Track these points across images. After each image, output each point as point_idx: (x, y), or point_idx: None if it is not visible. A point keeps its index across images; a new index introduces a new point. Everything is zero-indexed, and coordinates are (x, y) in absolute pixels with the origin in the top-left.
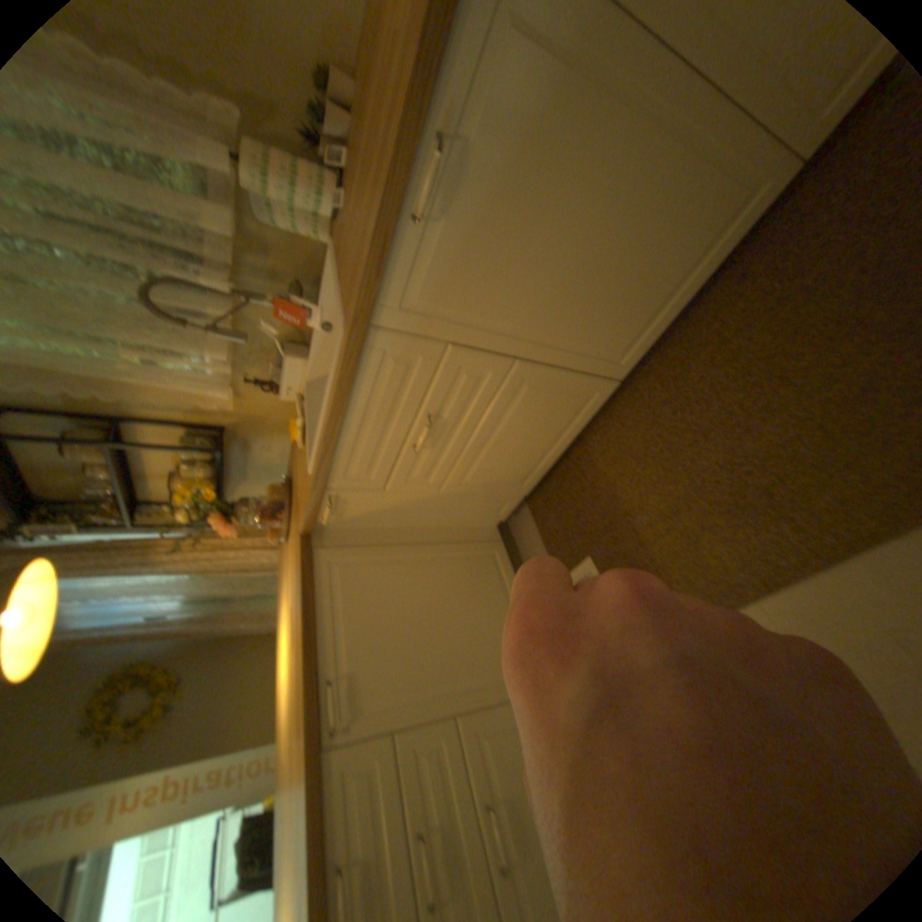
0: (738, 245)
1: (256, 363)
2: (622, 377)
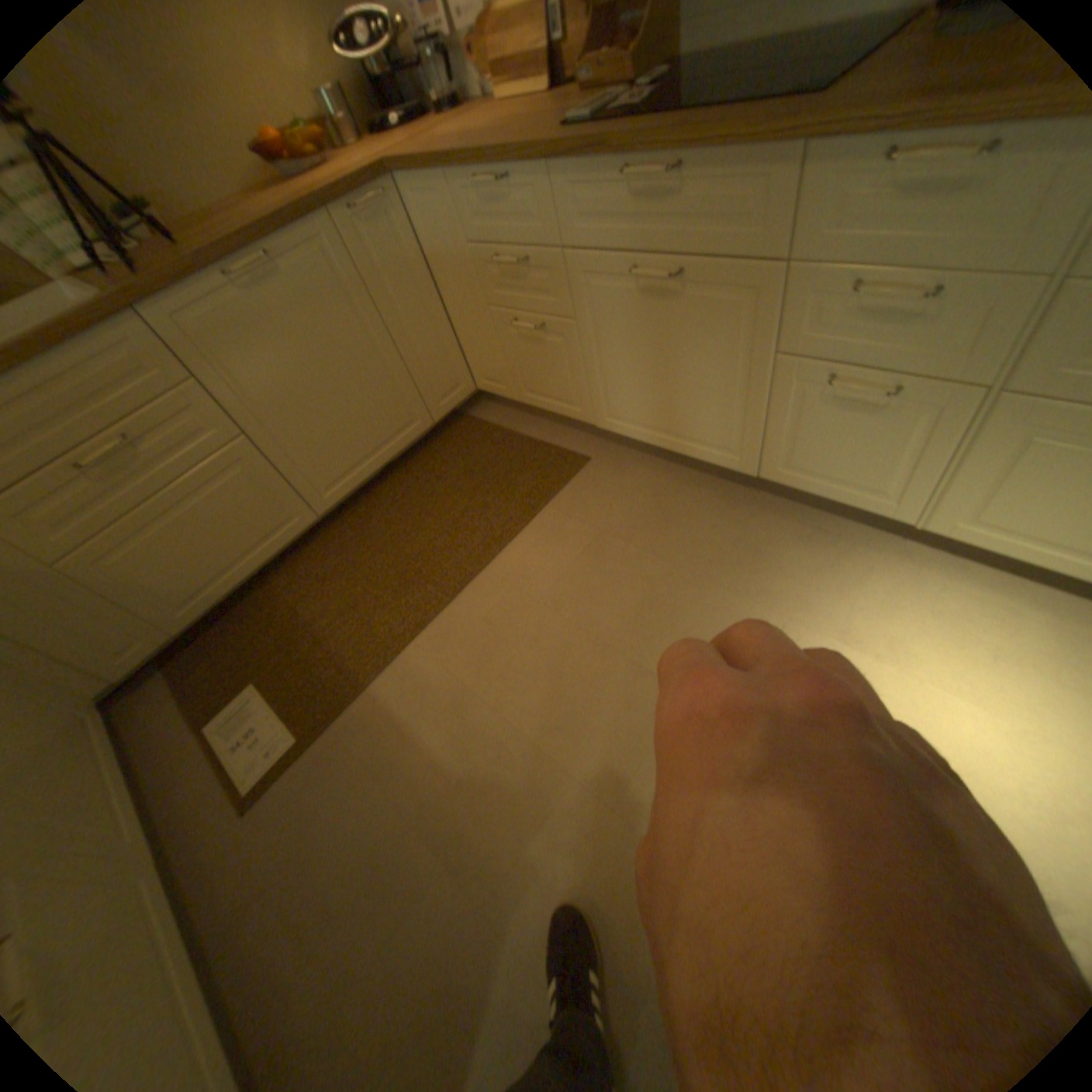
0: (403, 447)
1: None
2: (317, 515)
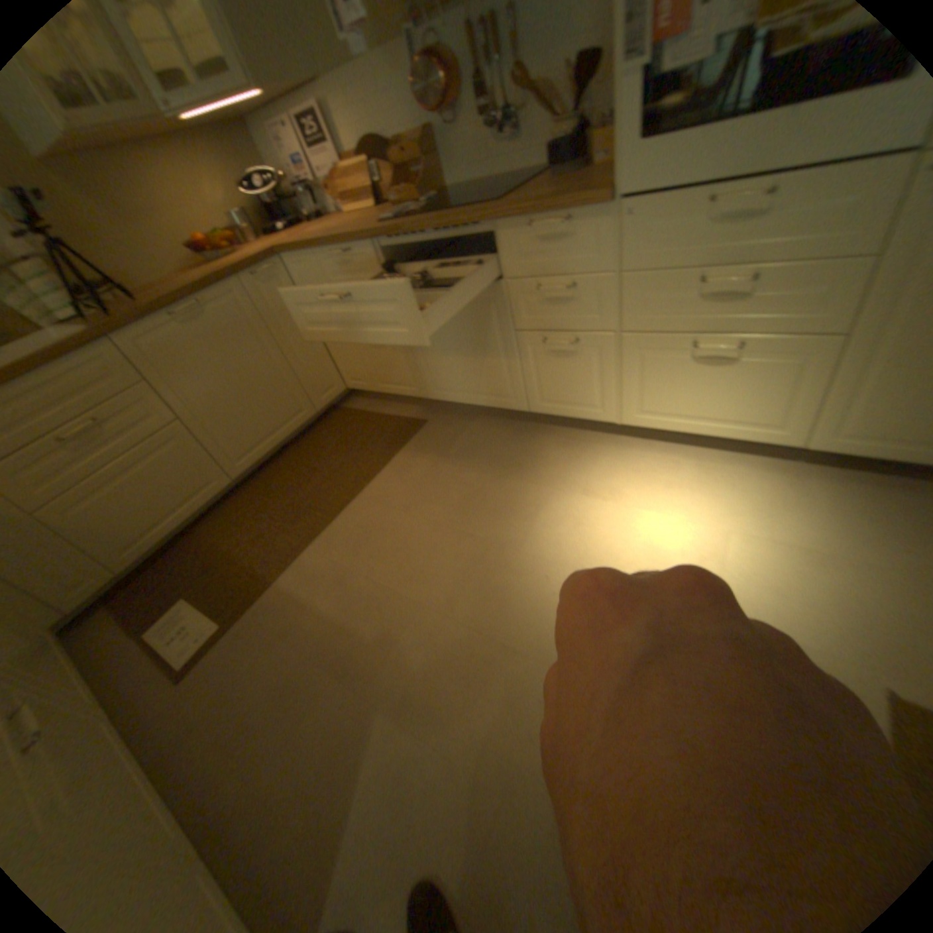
0: (293, 429)
1: None
2: (229, 480)
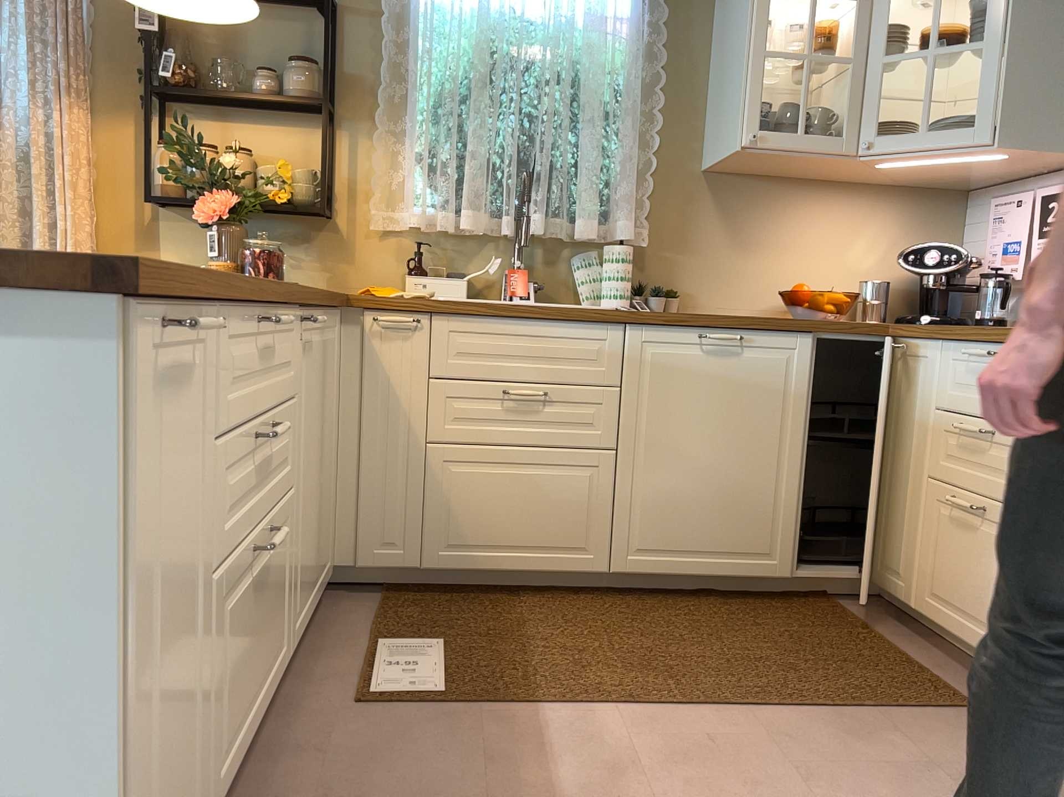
0: (741, 576)
1: (434, 248)
2: (609, 572)
